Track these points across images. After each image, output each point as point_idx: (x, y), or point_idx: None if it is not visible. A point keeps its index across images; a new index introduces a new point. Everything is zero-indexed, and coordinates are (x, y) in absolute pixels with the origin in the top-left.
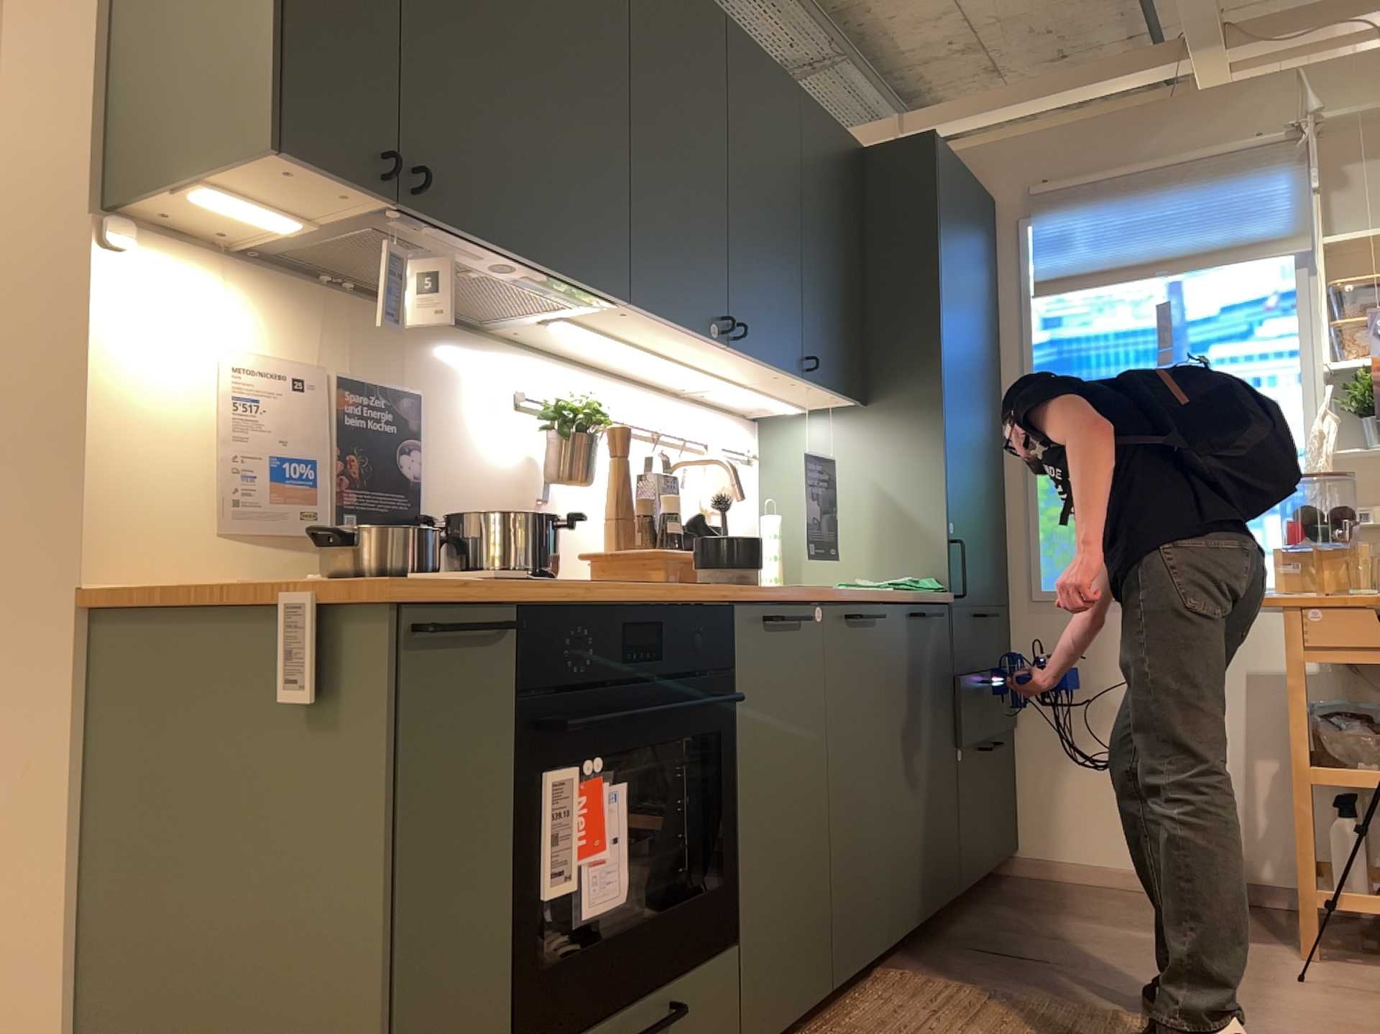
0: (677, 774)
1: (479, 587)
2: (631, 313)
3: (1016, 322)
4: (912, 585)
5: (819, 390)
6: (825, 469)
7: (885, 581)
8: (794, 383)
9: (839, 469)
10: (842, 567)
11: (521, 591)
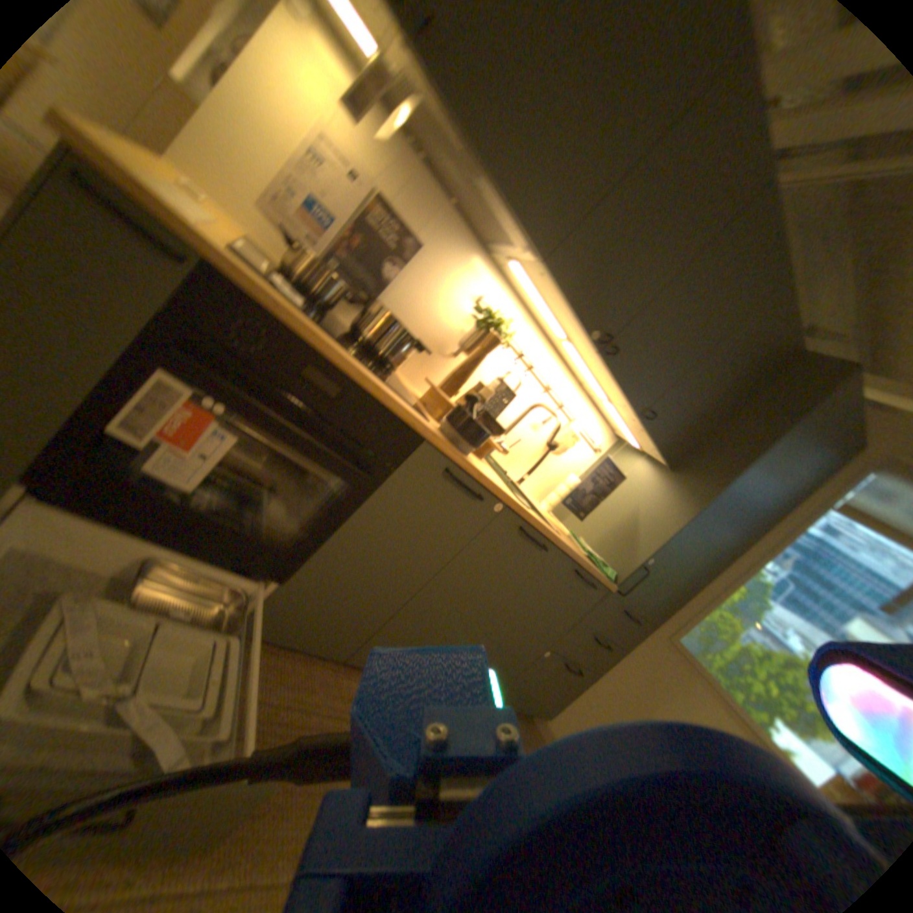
0: (327, 487)
1: (182, 224)
2: (544, 274)
3: (808, 509)
4: (595, 559)
5: (645, 434)
6: (620, 480)
7: (593, 548)
8: (632, 418)
9: (626, 484)
10: (583, 525)
11: (199, 247)
